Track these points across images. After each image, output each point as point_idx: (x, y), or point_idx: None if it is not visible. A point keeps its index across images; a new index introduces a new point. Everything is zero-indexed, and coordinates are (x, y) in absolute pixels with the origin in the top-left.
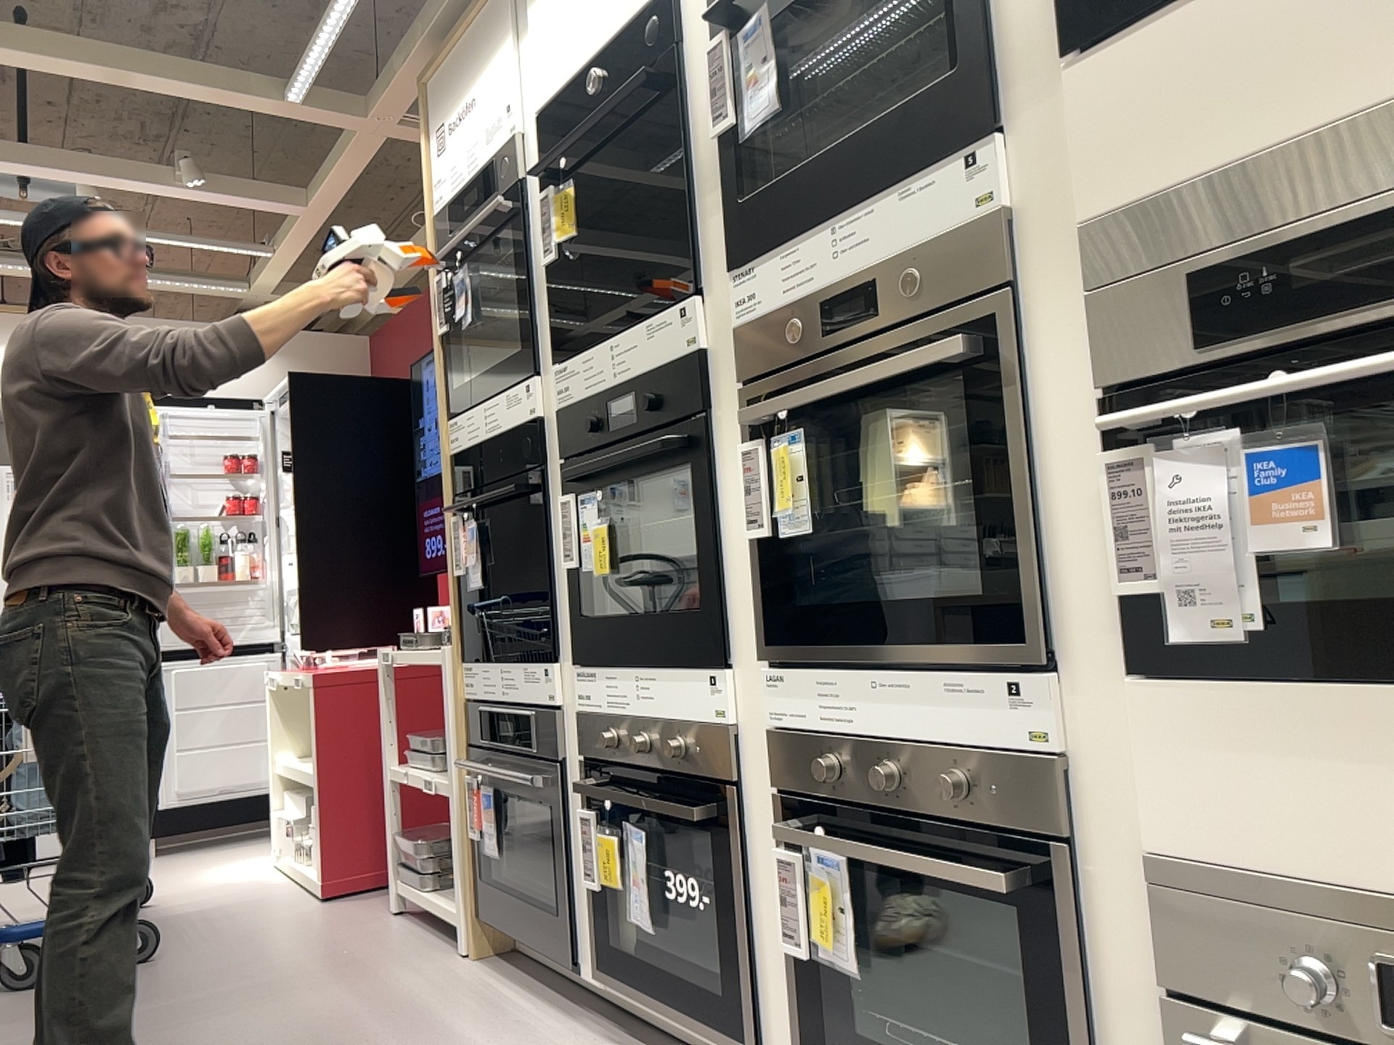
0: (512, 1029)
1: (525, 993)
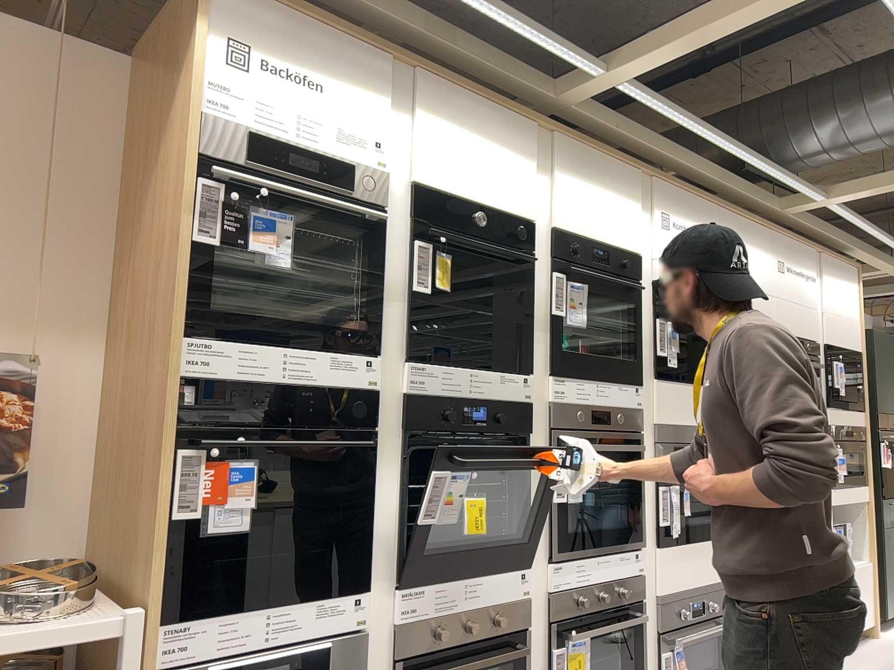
0: None
1: None
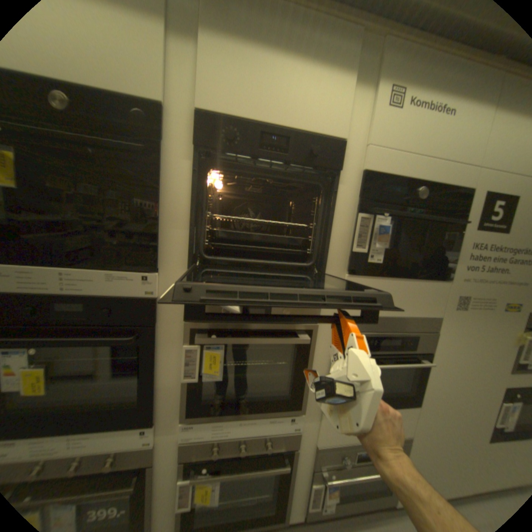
0: None
1: None
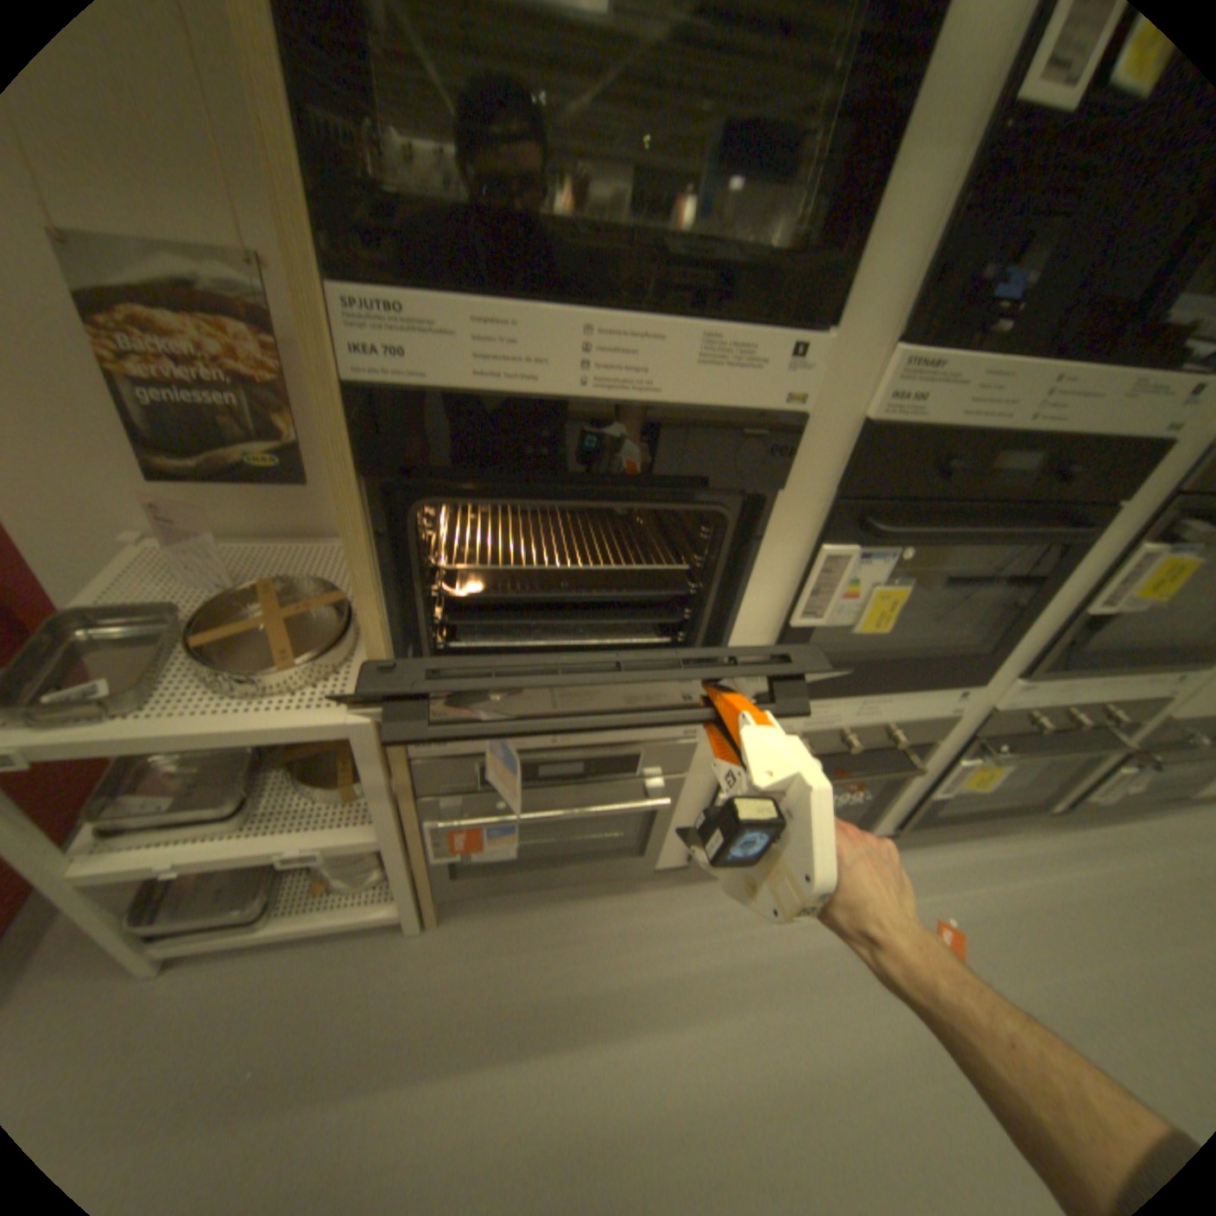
0: (628, 940)
1: (560, 907)
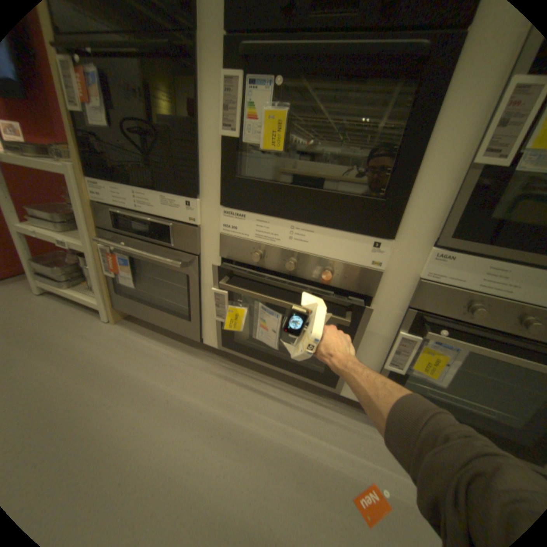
0: (172, 369)
1: (161, 343)
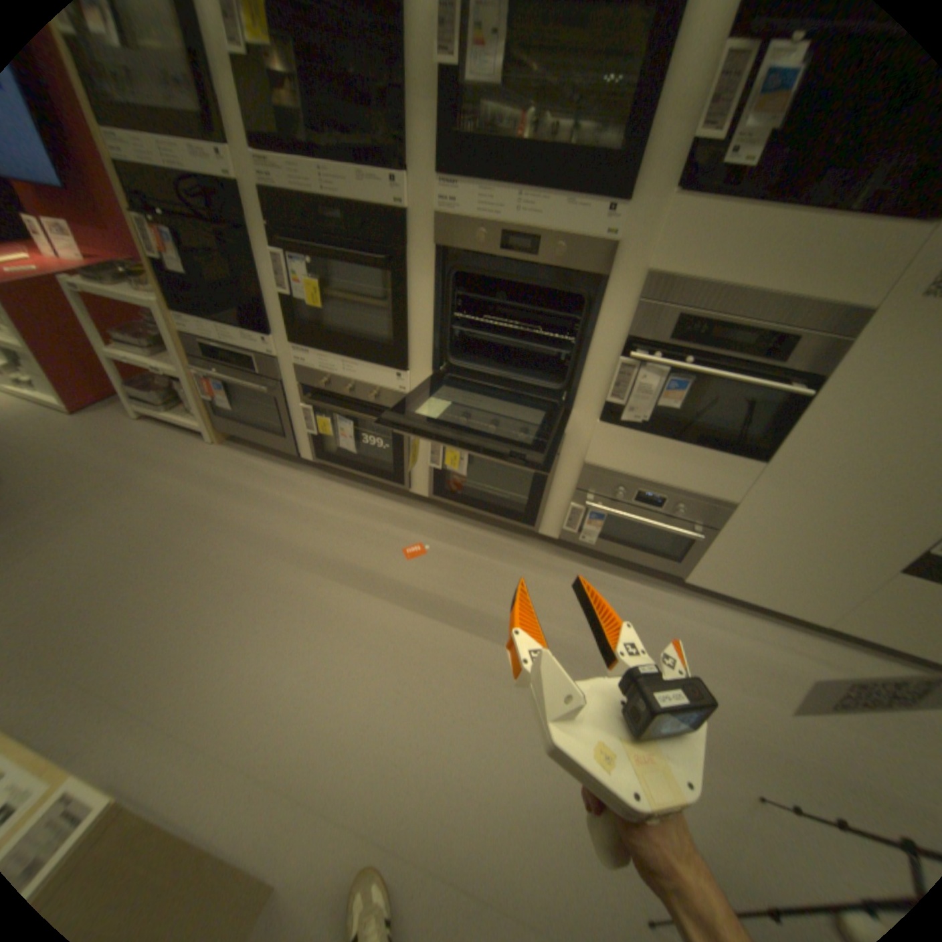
0: (276, 482)
1: (264, 462)
